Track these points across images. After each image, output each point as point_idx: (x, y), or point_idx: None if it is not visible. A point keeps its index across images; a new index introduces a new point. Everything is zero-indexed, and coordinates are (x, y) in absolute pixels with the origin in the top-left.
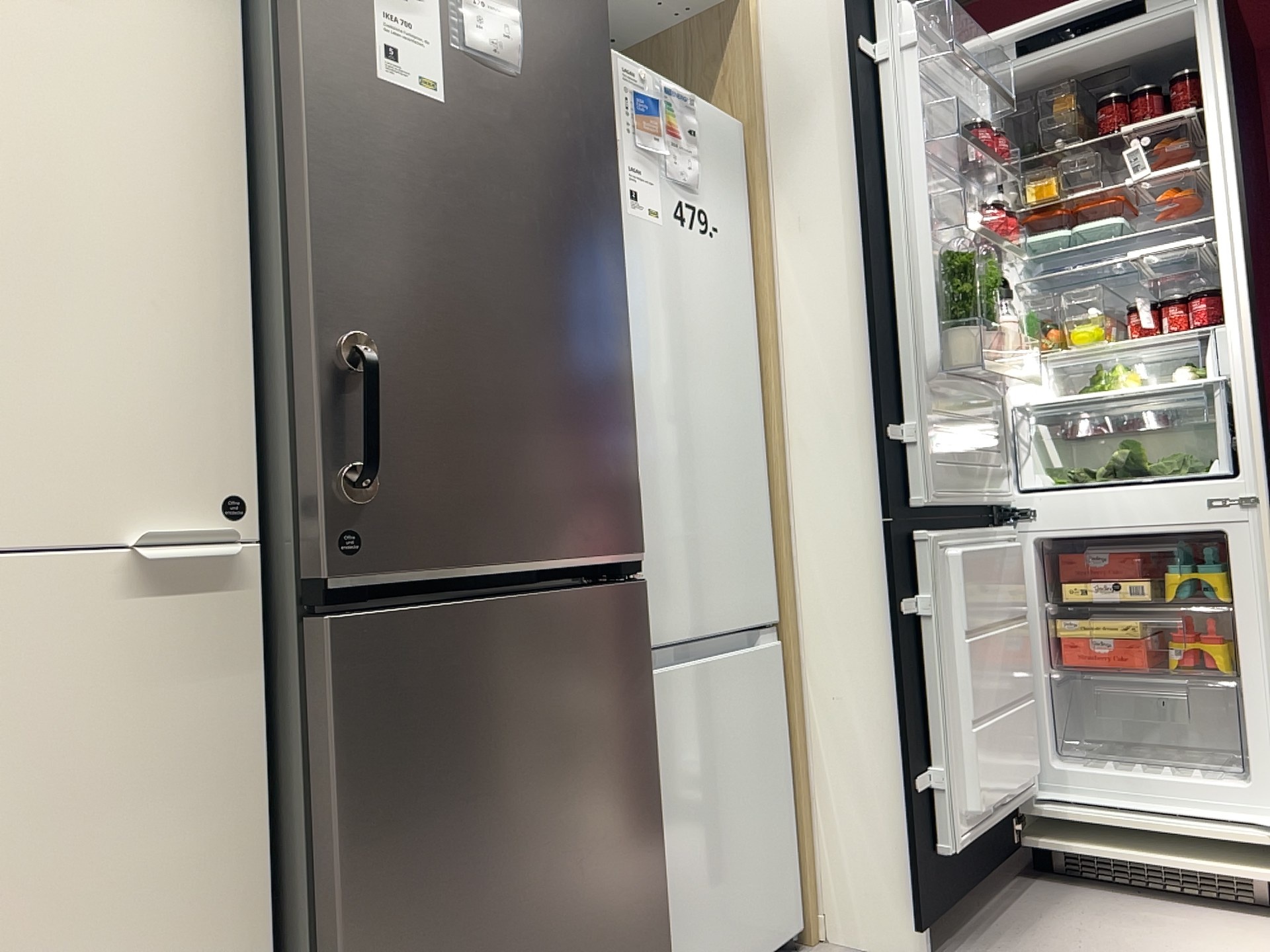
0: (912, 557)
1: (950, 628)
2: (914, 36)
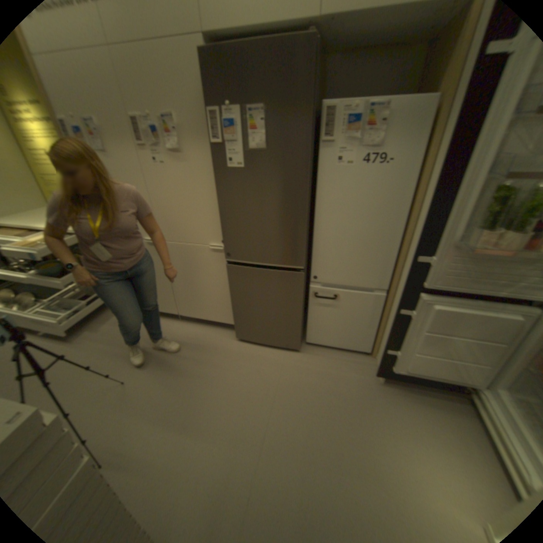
0: (416, 300)
1: (422, 326)
2: None
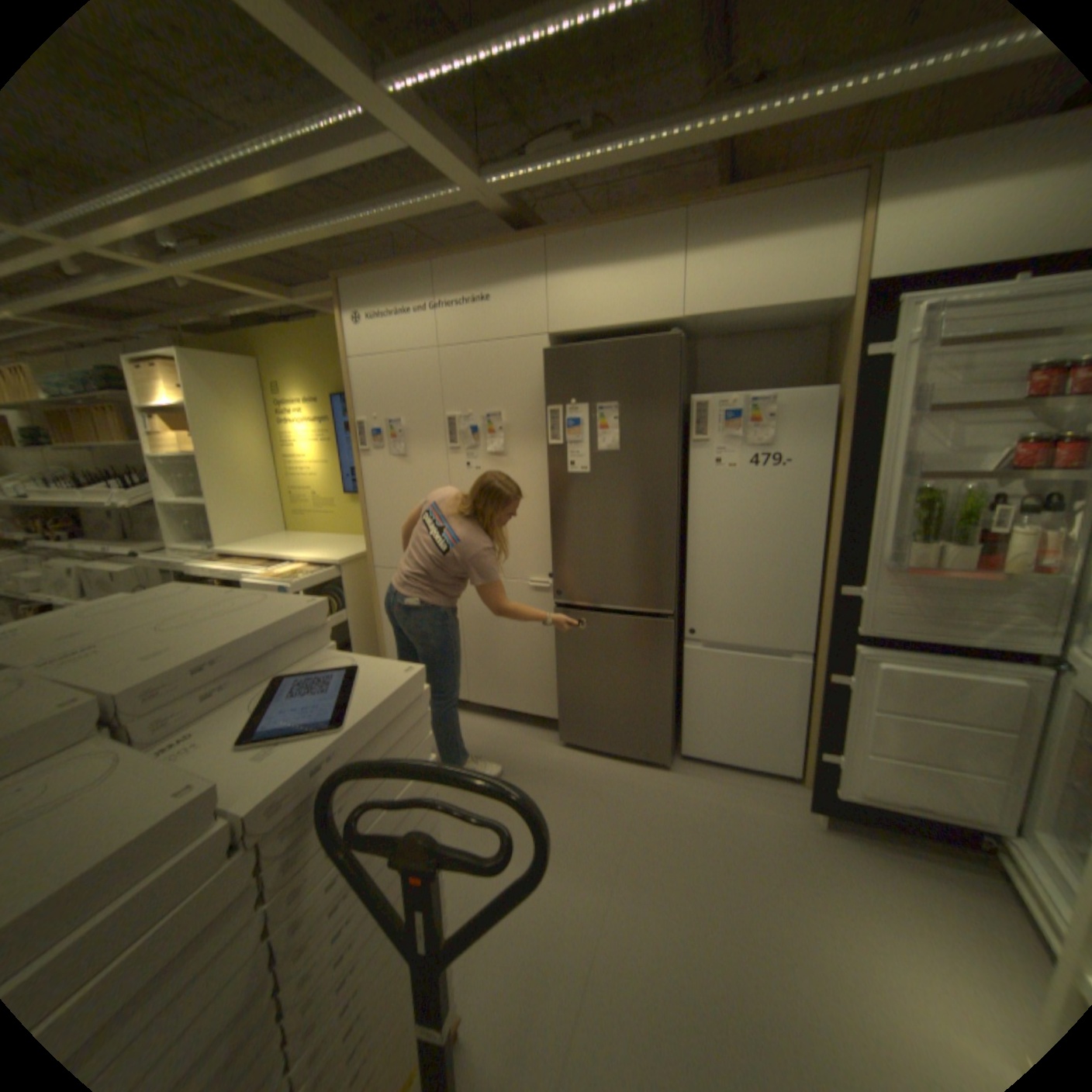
0: (852, 658)
1: (870, 704)
2: (920, 334)
